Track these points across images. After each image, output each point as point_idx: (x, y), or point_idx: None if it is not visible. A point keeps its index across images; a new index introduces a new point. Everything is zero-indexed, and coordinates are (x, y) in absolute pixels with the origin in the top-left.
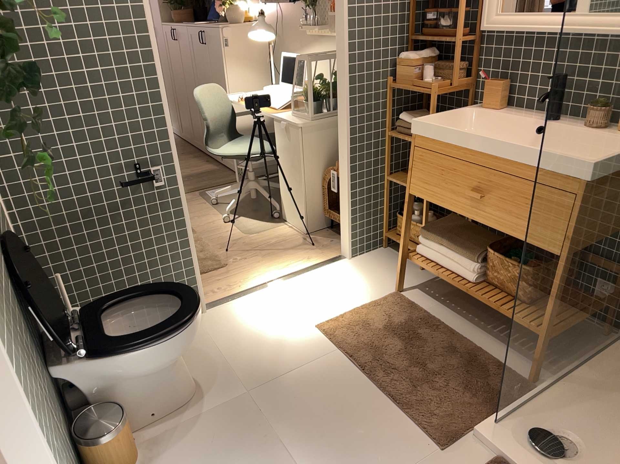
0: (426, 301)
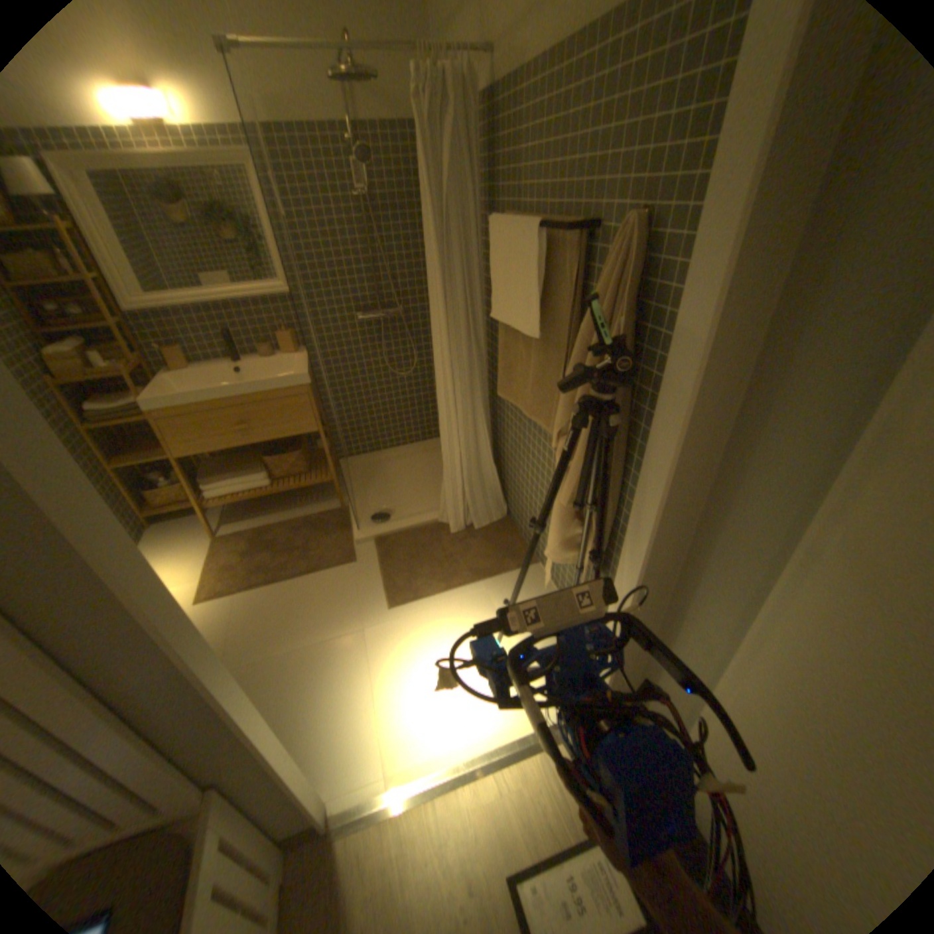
0: (238, 525)
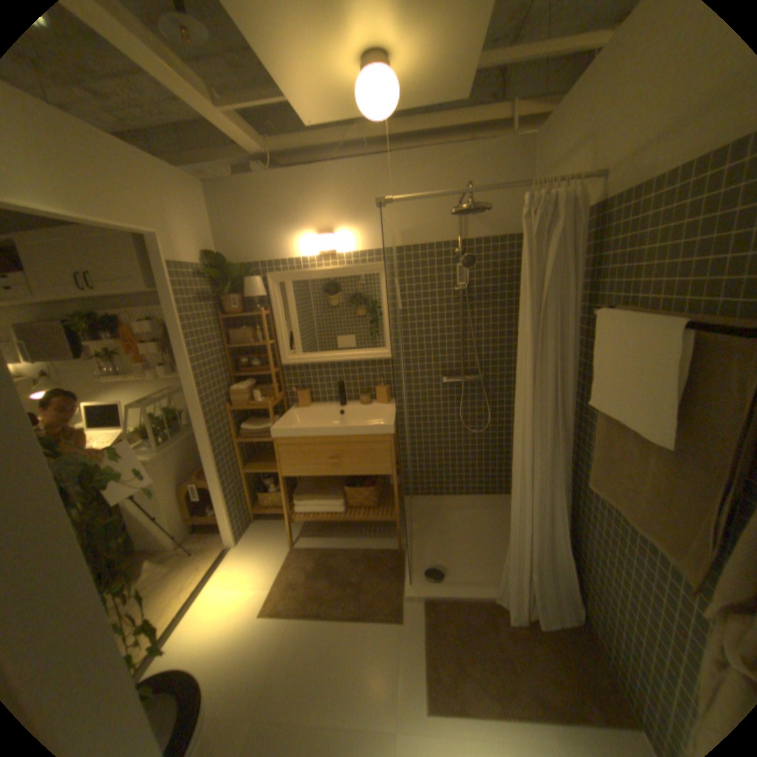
0: (312, 541)
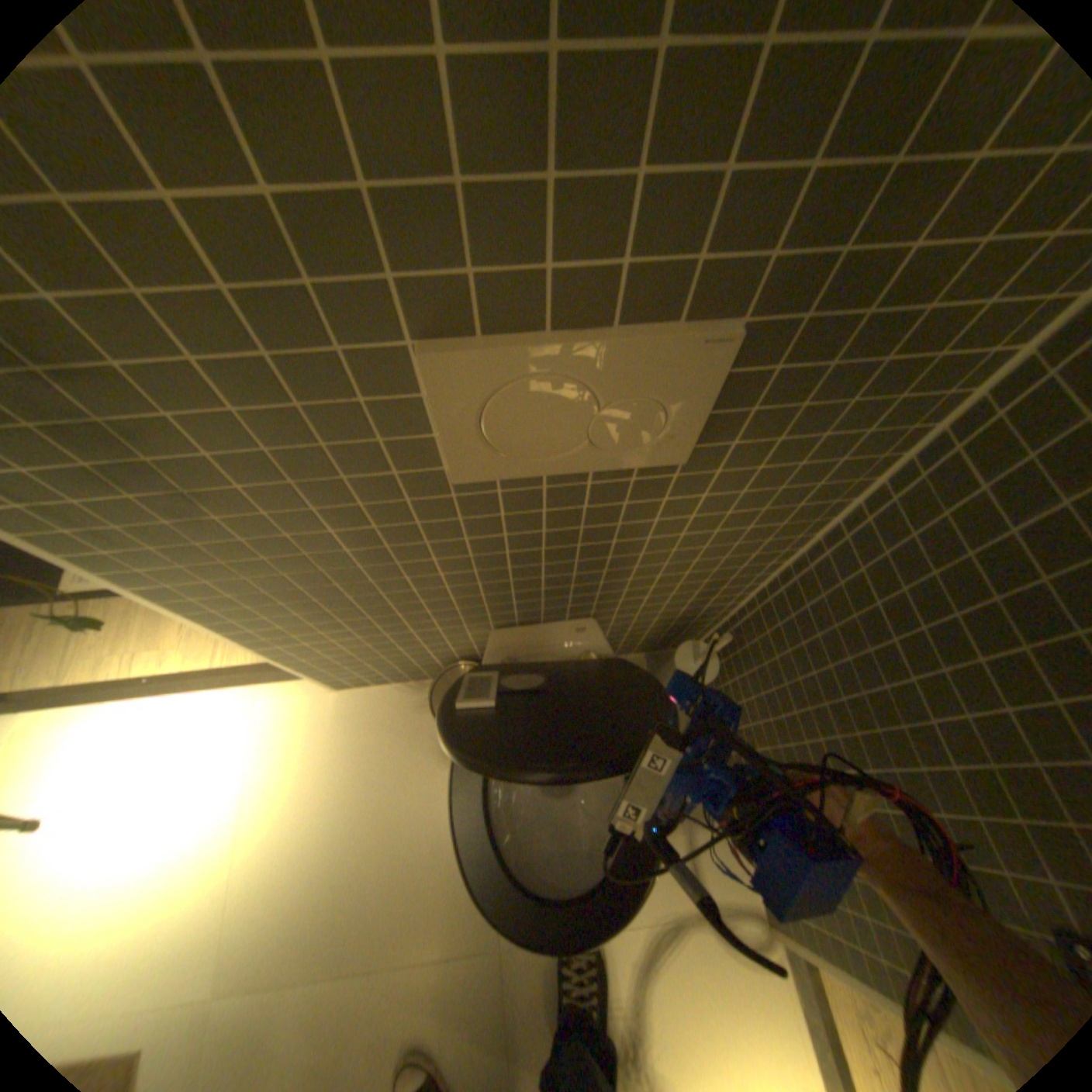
0: None
